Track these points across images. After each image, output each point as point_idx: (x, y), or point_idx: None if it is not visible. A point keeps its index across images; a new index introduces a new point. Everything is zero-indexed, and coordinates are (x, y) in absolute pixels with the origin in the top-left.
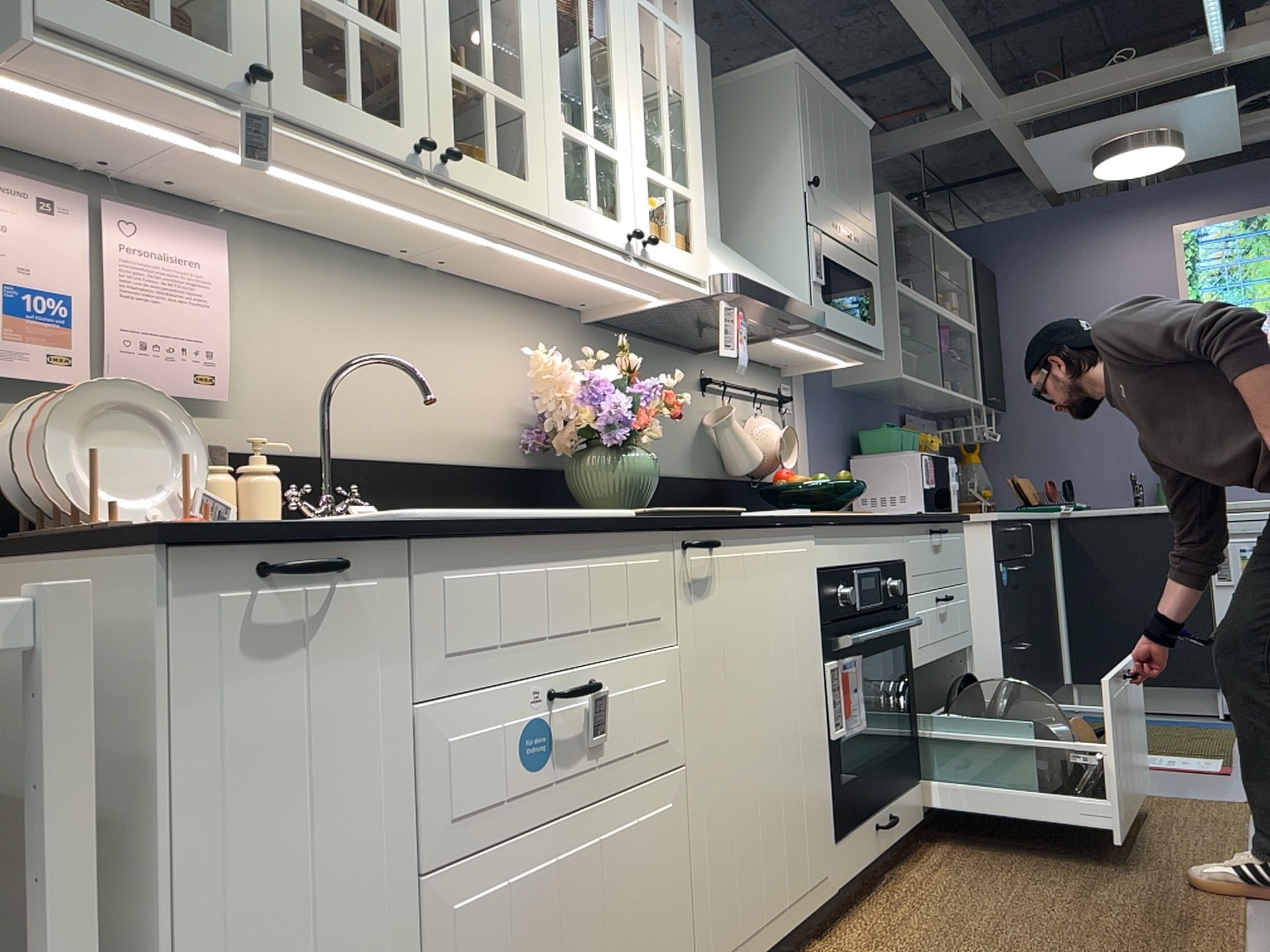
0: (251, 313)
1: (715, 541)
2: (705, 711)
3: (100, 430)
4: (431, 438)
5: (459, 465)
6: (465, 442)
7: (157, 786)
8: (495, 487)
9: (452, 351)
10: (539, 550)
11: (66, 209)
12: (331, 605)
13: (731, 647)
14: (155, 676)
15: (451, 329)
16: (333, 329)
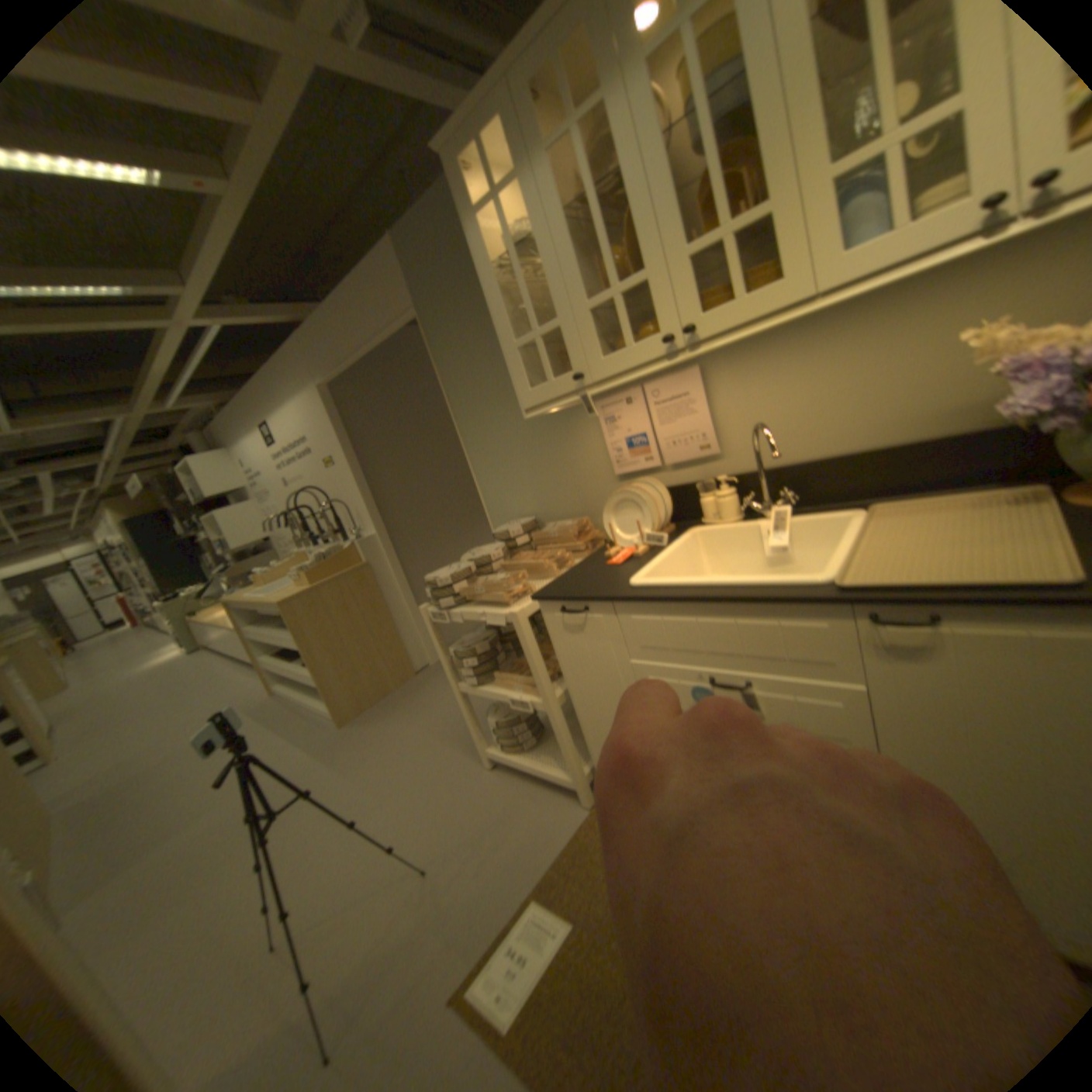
0: (729, 398)
1: (944, 615)
2: (917, 742)
3: (626, 506)
4: (895, 426)
5: (930, 440)
6: (942, 417)
7: (559, 655)
8: (986, 449)
9: (918, 343)
10: (692, 608)
11: (636, 396)
12: (590, 619)
13: (980, 710)
14: (550, 629)
15: (916, 322)
16: (786, 381)
